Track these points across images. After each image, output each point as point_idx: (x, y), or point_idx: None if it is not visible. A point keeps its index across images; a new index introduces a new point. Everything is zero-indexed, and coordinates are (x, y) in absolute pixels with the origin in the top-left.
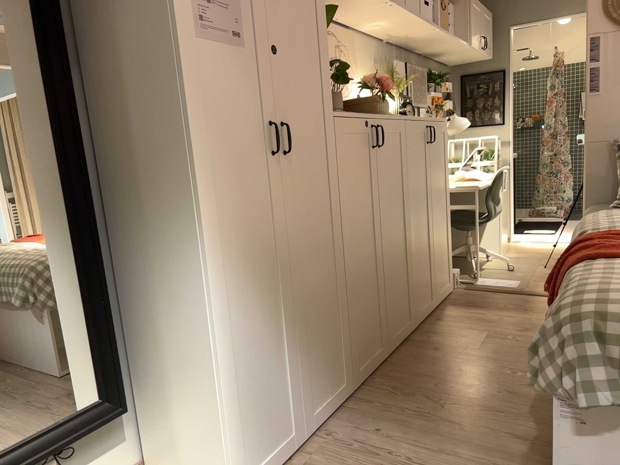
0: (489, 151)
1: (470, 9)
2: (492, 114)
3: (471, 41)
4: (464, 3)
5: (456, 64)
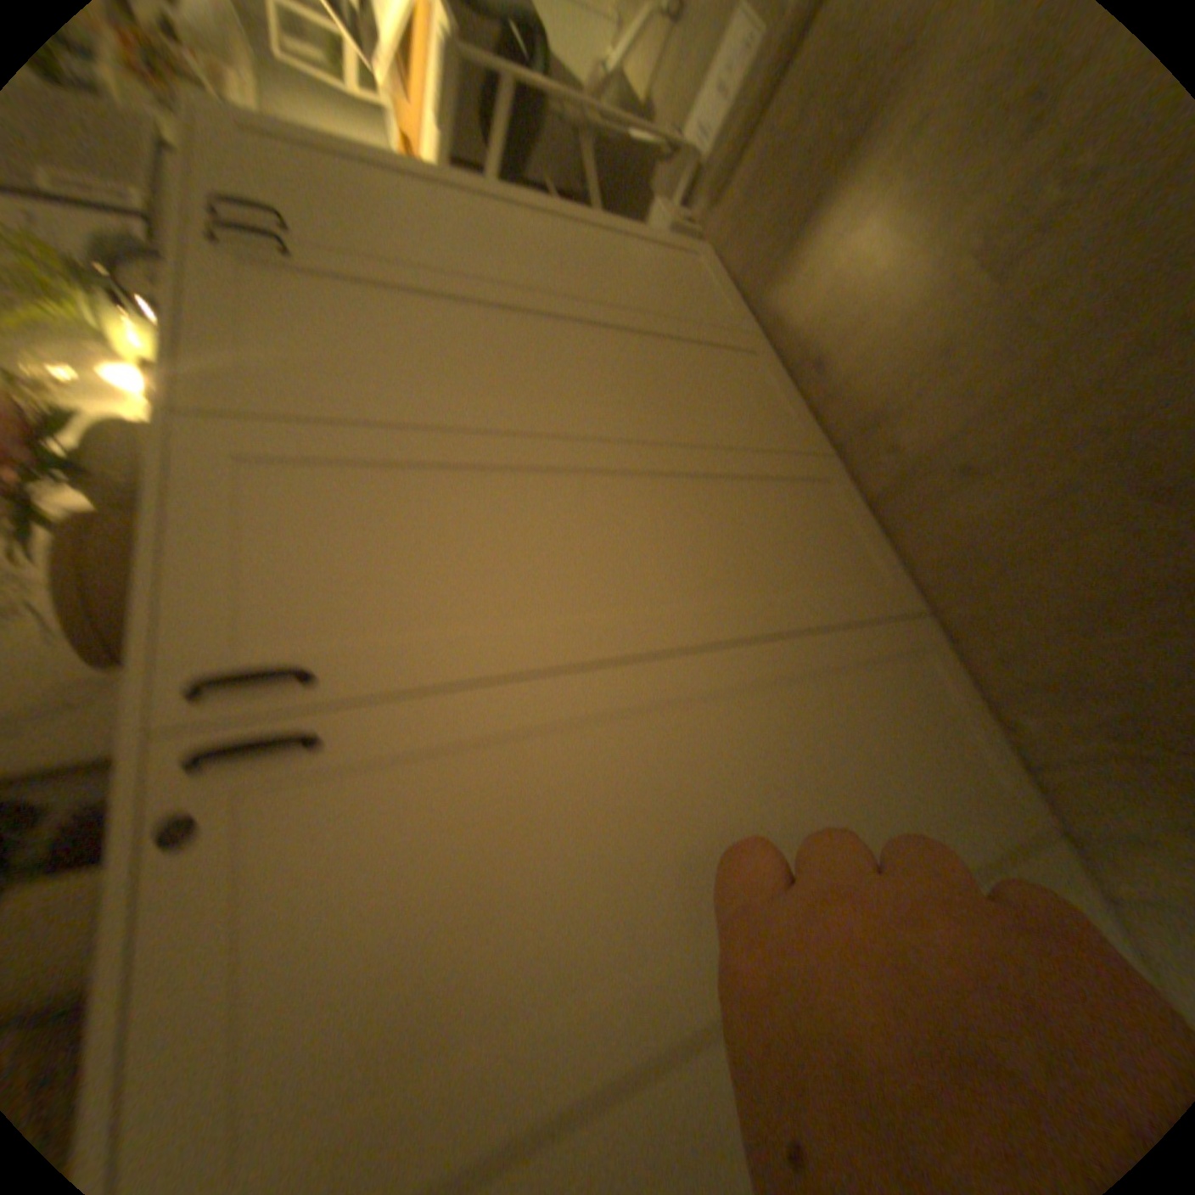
0: None
1: None
2: None
3: None
4: None
5: None
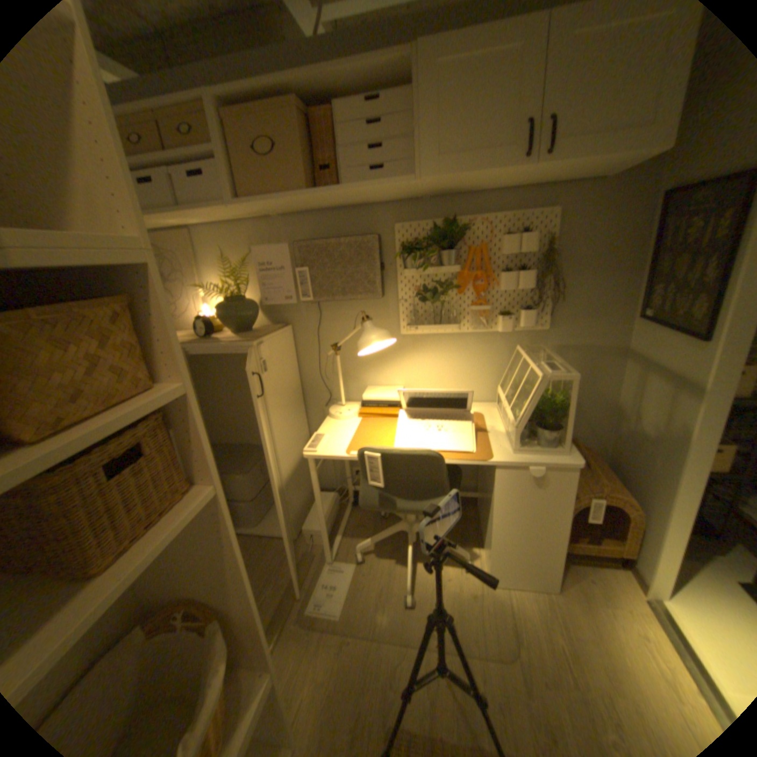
0: (558, 396)
1: (418, 77)
2: (695, 302)
3: (421, 164)
4: (412, 67)
5: (616, 168)
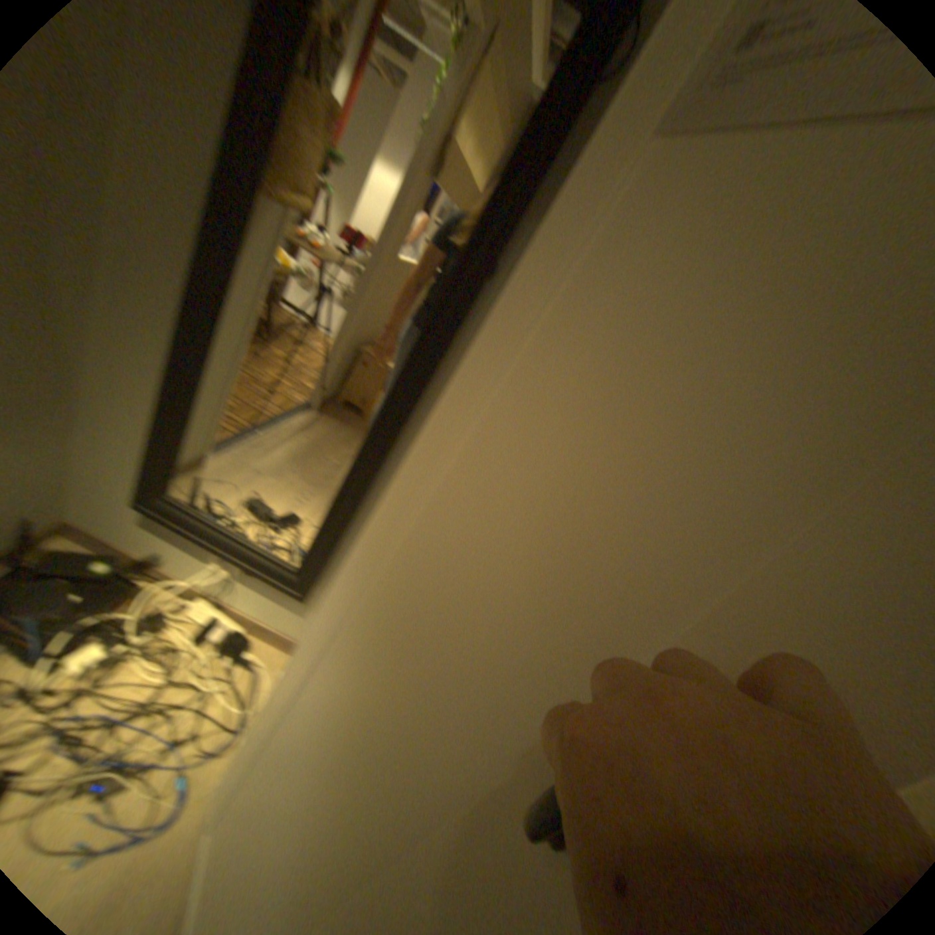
0: None
1: None
2: None
3: None
4: None
5: None
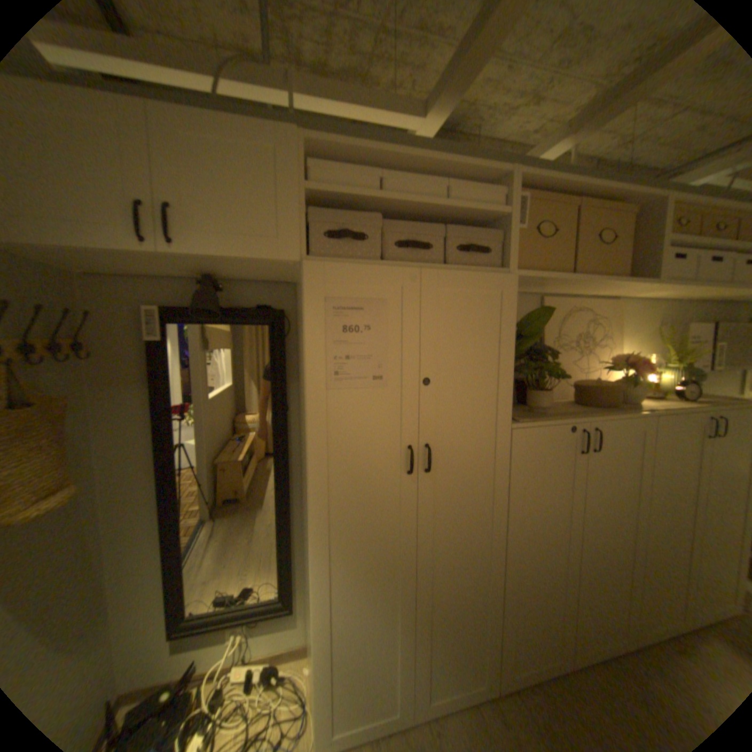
0: None
1: None
2: None
3: None
4: None
5: None
